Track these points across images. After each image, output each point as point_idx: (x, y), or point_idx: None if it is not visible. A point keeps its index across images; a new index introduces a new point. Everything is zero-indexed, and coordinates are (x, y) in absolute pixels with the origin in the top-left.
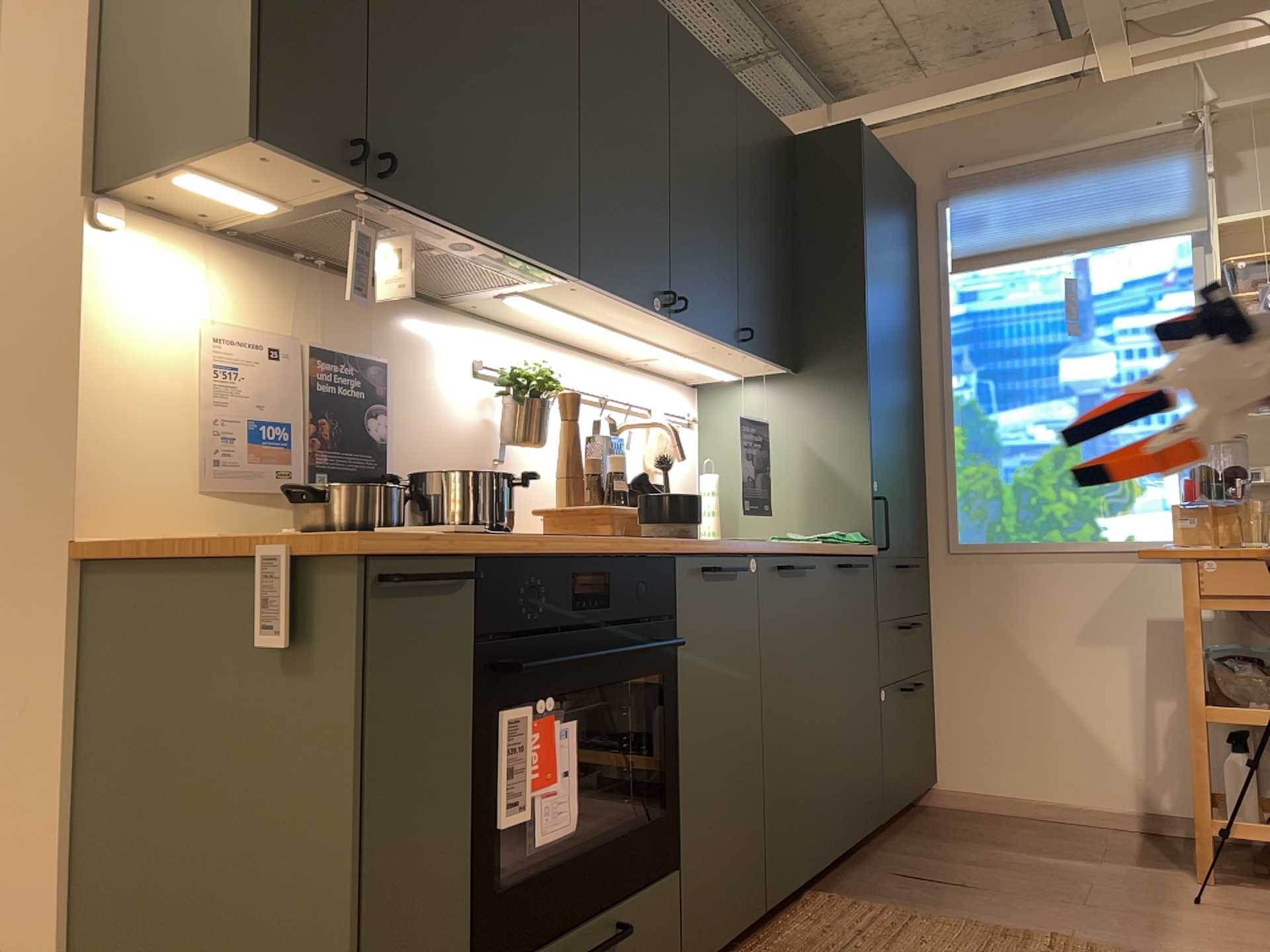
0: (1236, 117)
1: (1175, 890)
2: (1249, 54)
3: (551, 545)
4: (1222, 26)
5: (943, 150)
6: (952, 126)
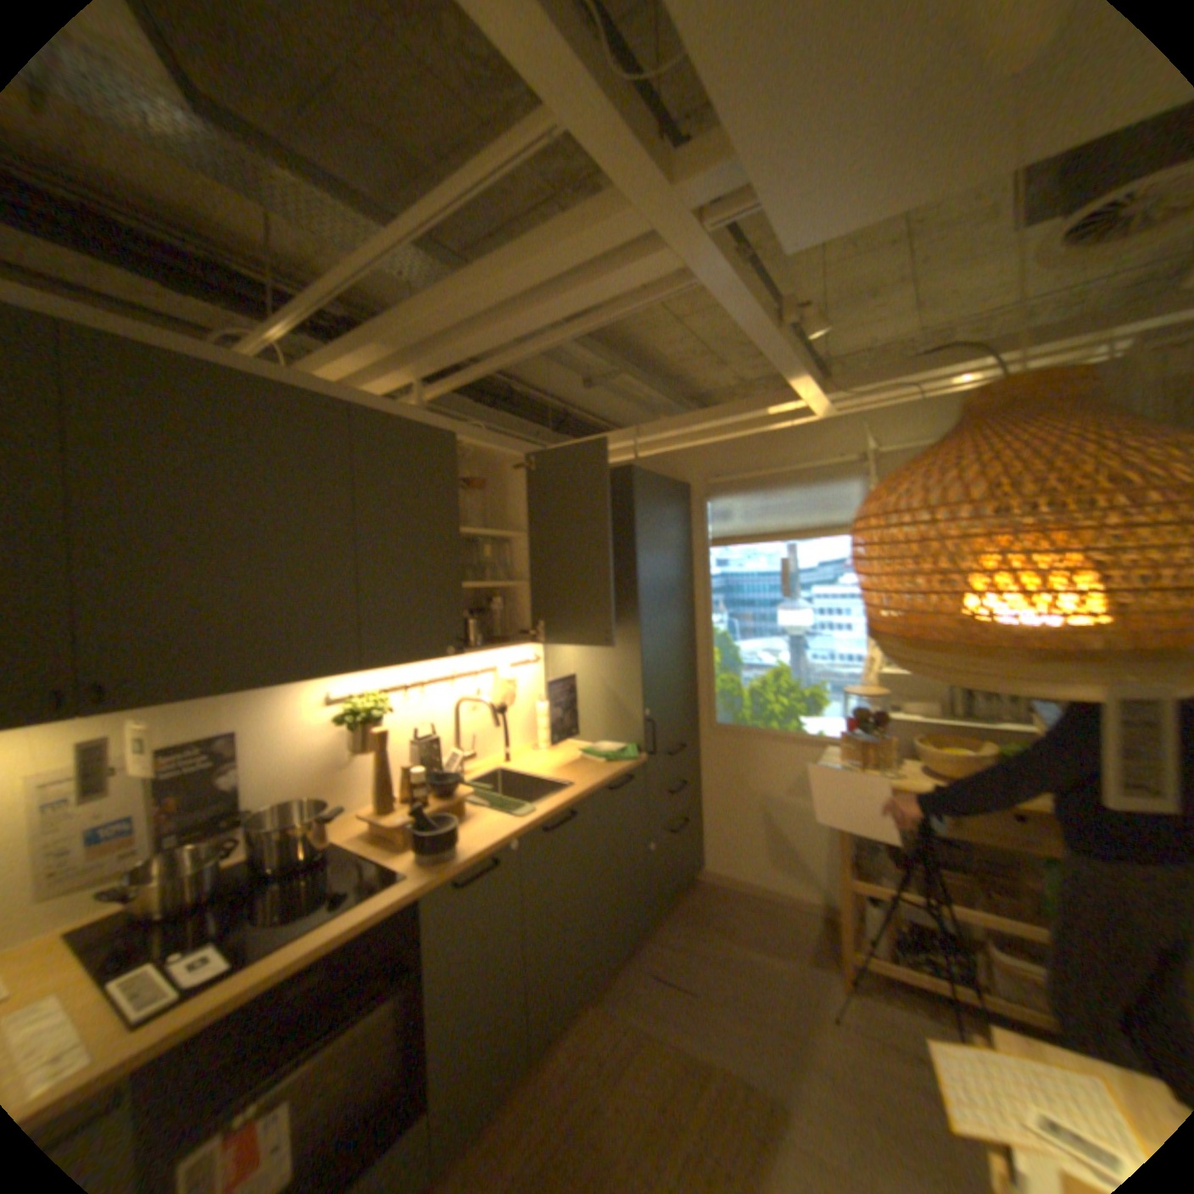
0: (897, 453)
1: (827, 1004)
2: (909, 405)
3: (259, 979)
4: (888, 388)
5: (707, 462)
6: (712, 446)
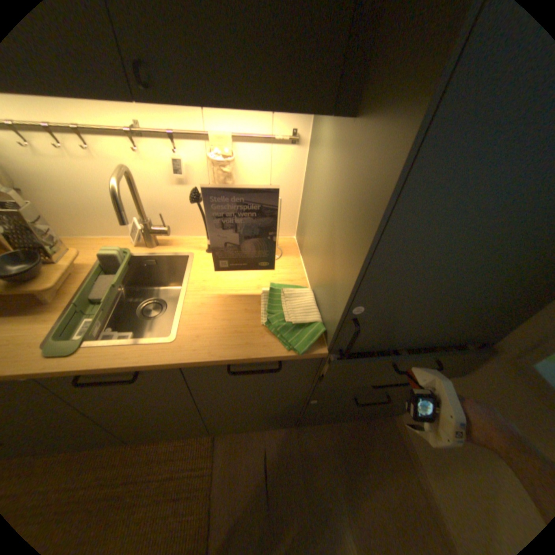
0: None
1: None
2: None
3: None
4: None
5: None
6: None
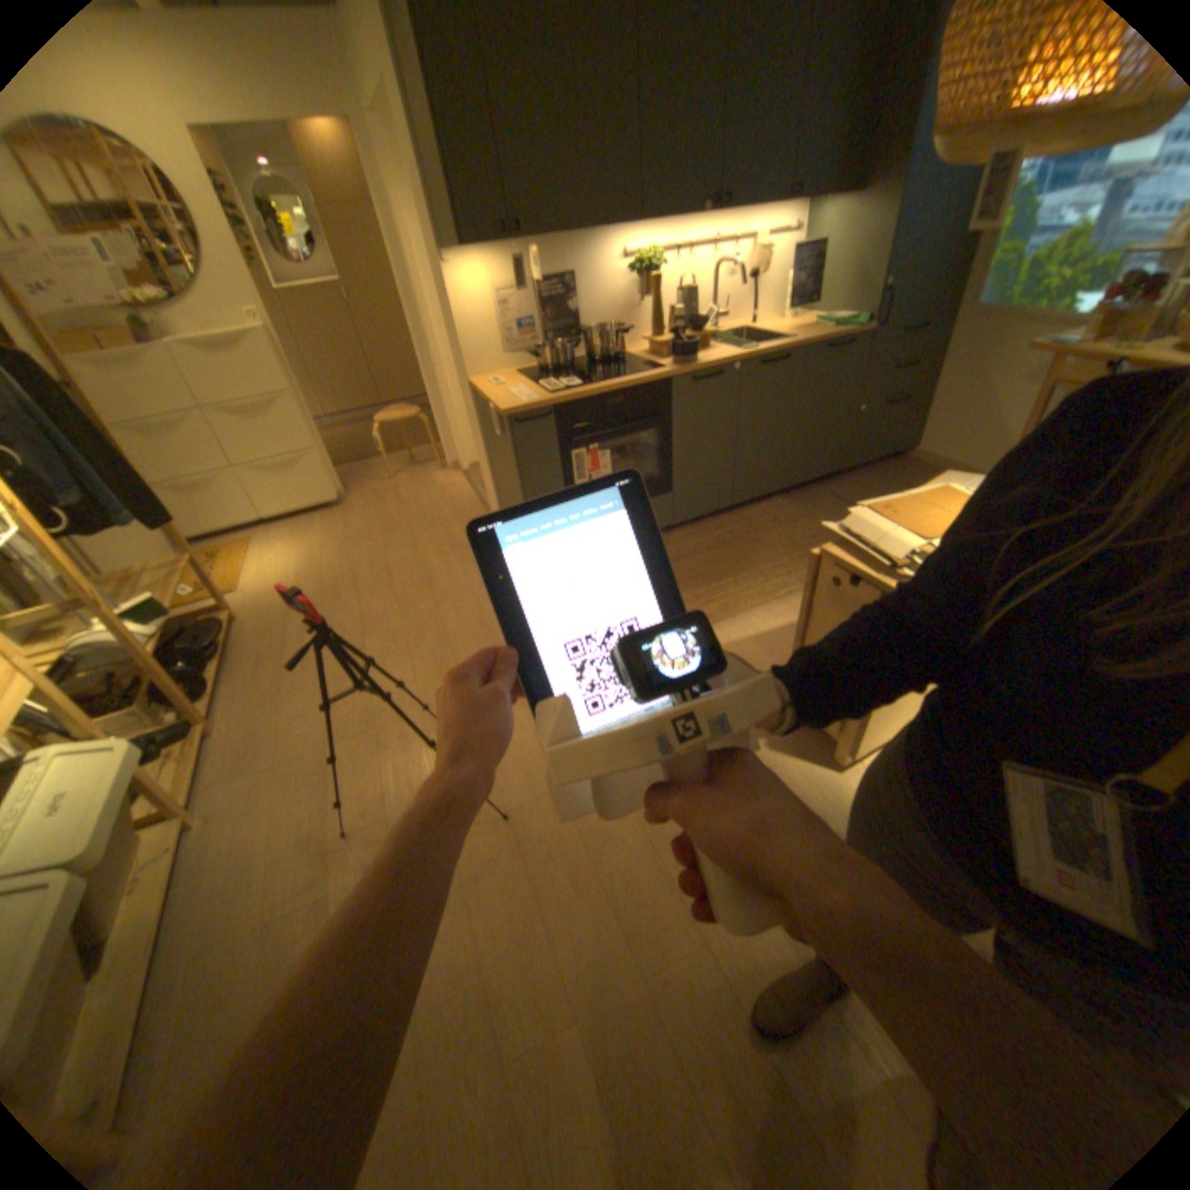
0: None
1: None
2: None
3: (592, 391)
4: None
5: None
6: None
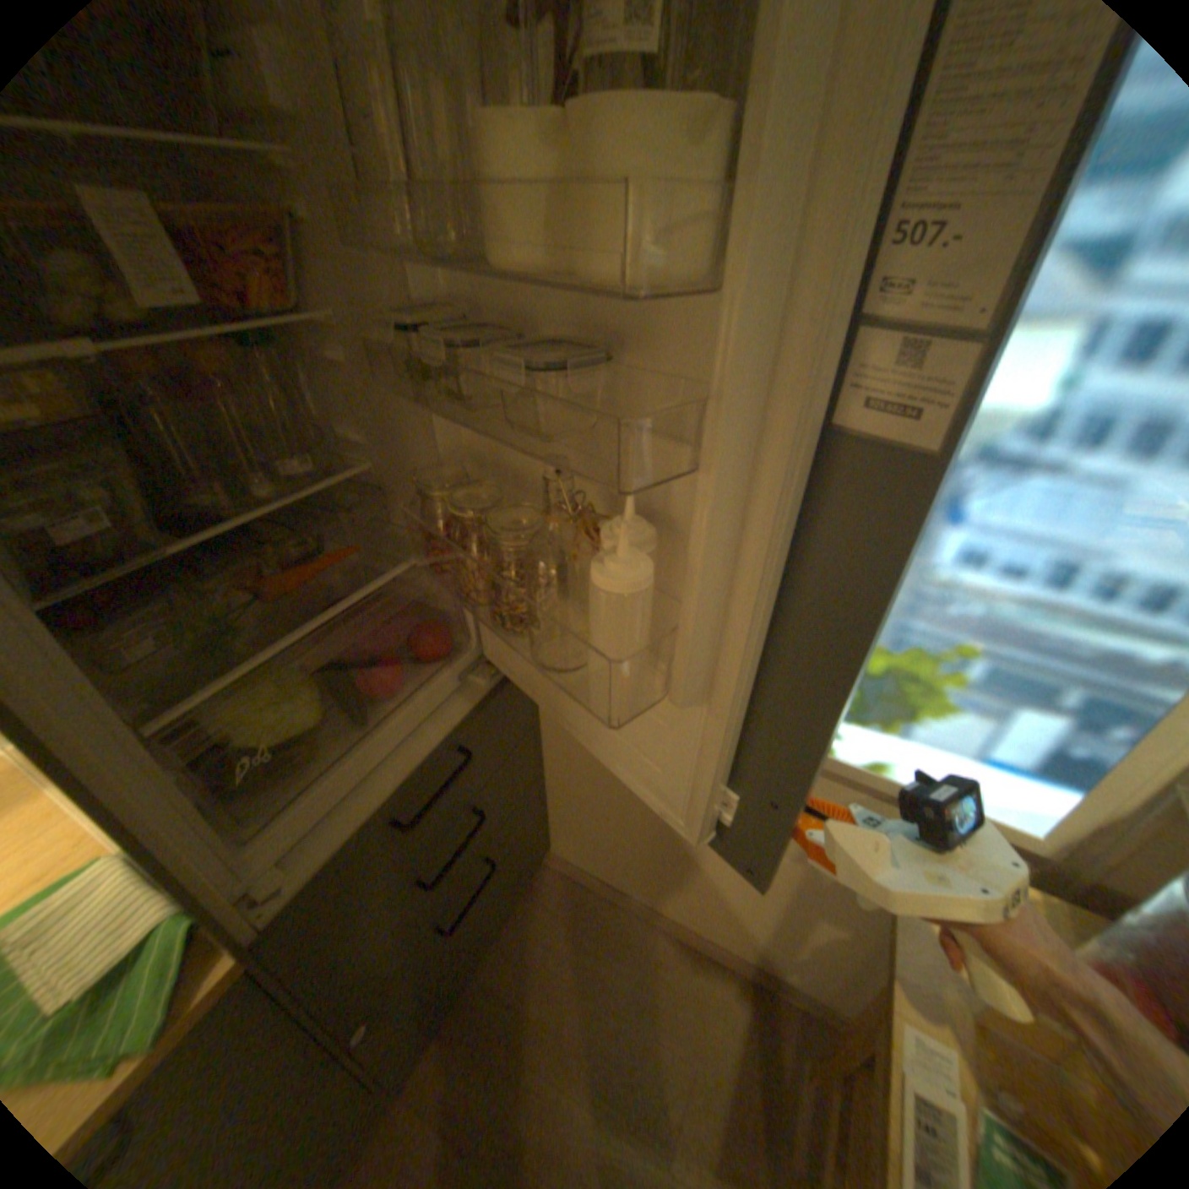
0: None
1: None
2: None
3: None
4: None
5: None
6: None
